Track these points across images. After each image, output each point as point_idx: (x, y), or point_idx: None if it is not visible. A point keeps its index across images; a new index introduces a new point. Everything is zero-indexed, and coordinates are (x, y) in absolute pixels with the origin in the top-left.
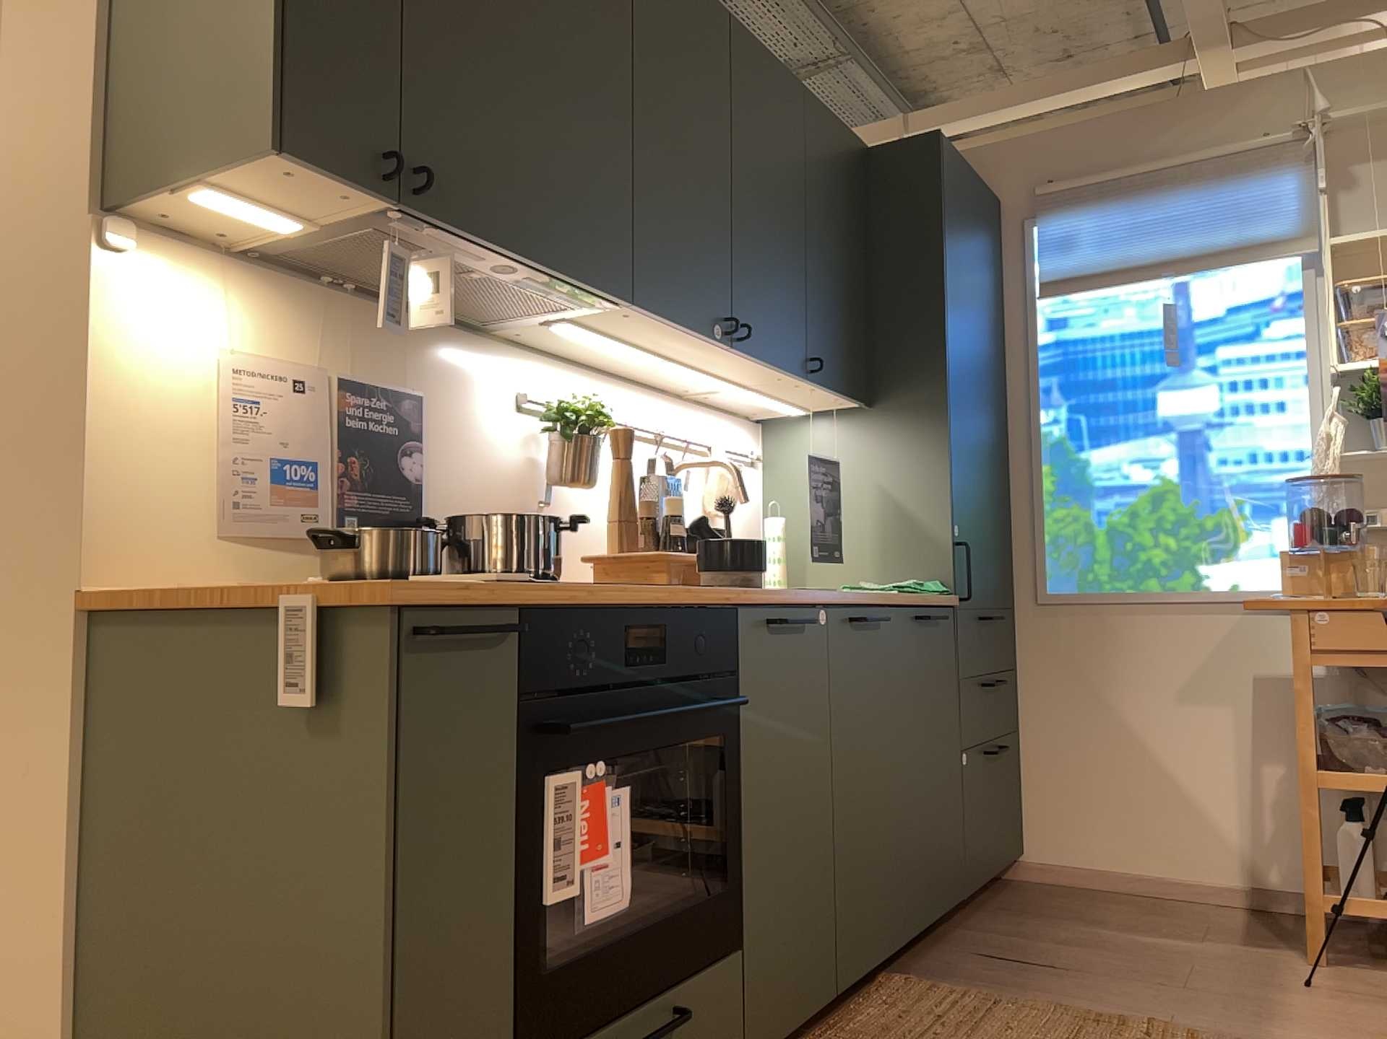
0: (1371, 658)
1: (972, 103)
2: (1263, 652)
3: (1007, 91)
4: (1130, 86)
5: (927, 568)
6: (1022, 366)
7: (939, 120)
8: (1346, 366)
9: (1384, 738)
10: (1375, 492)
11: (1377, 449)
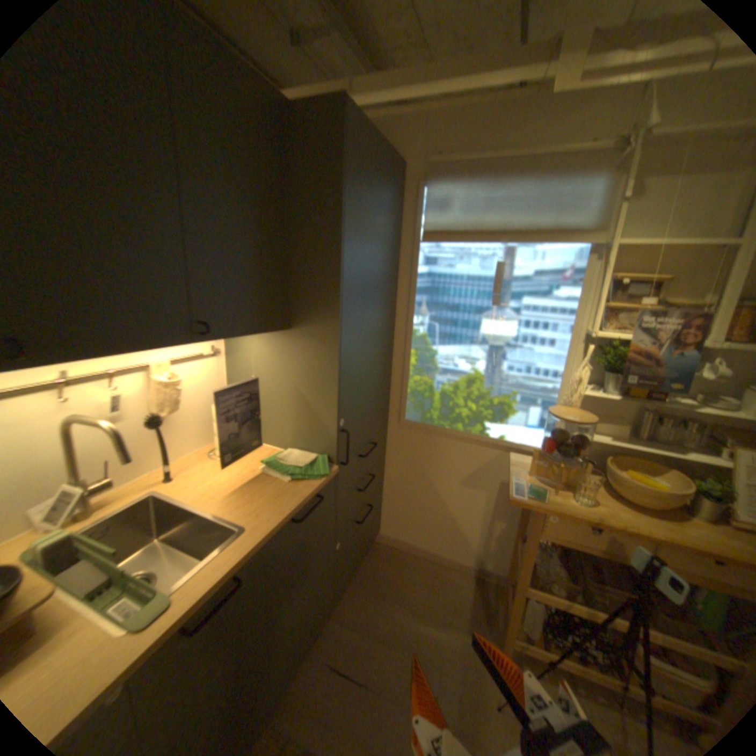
0: (577, 546)
1: (398, 75)
2: (508, 473)
3: (423, 68)
4: (509, 79)
5: (321, 444)
6: (408, 285)
7: (374, 87)
8: (603, 329)
9: (567, 570)
10: (593, 405)
11: (607, 390)
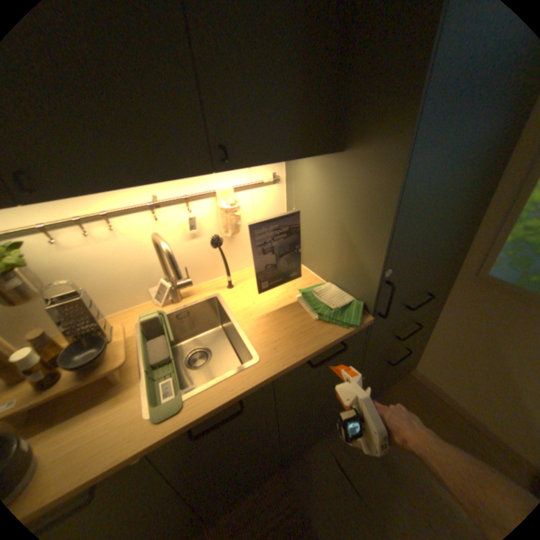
0: None
1: None
2: None
3: None
4: None
5: (360, 289)
6: None
7: None
8: None
9: None
10: None
11: None
